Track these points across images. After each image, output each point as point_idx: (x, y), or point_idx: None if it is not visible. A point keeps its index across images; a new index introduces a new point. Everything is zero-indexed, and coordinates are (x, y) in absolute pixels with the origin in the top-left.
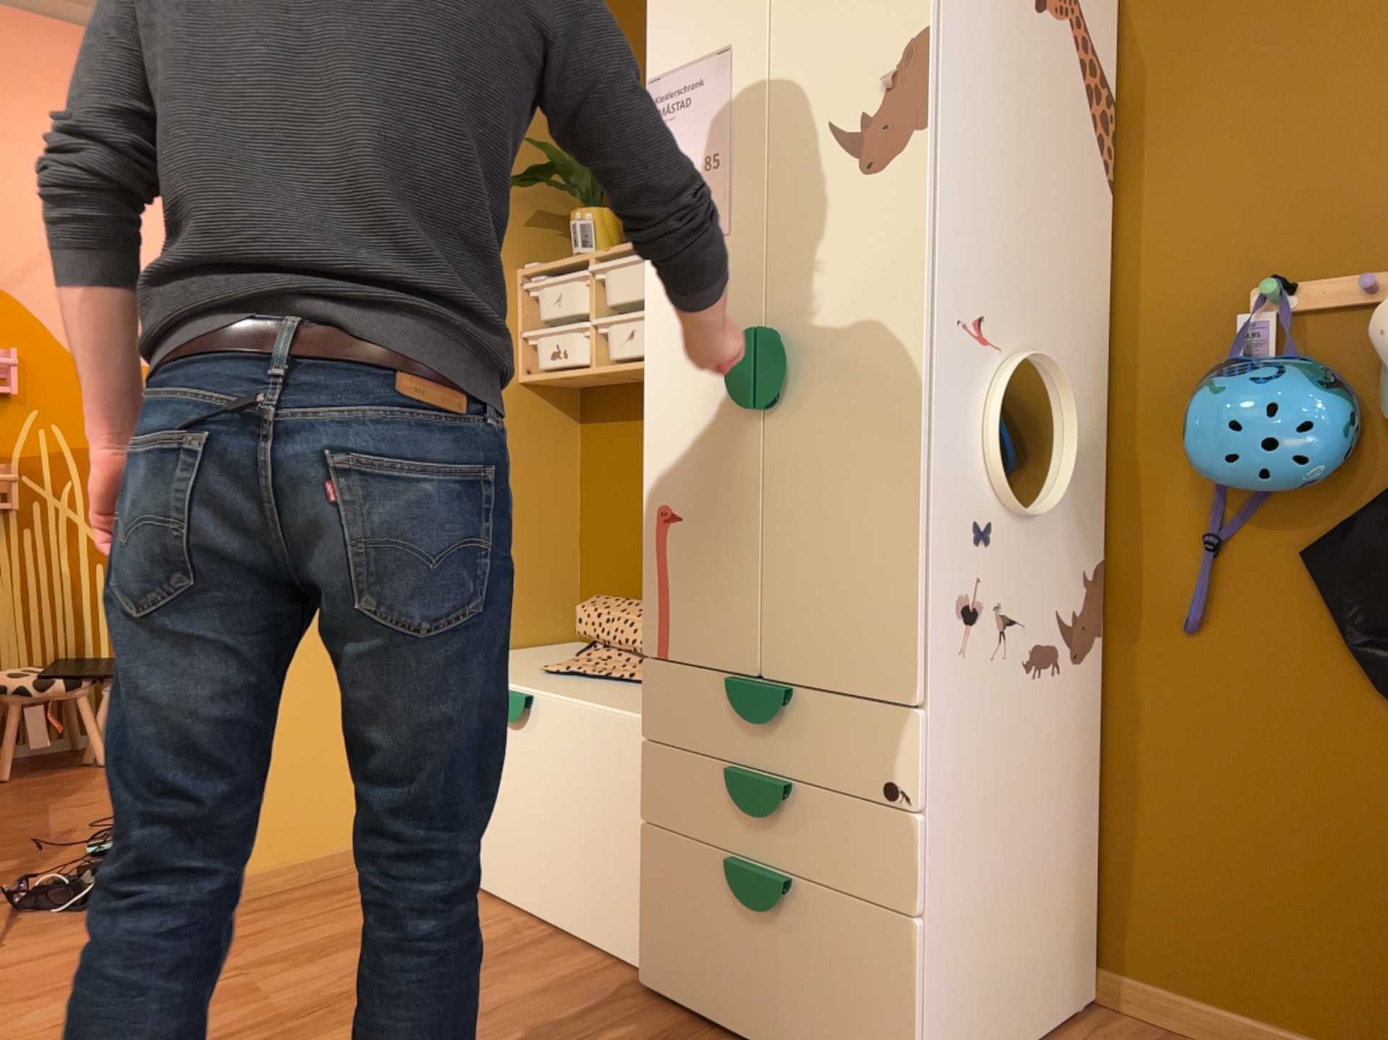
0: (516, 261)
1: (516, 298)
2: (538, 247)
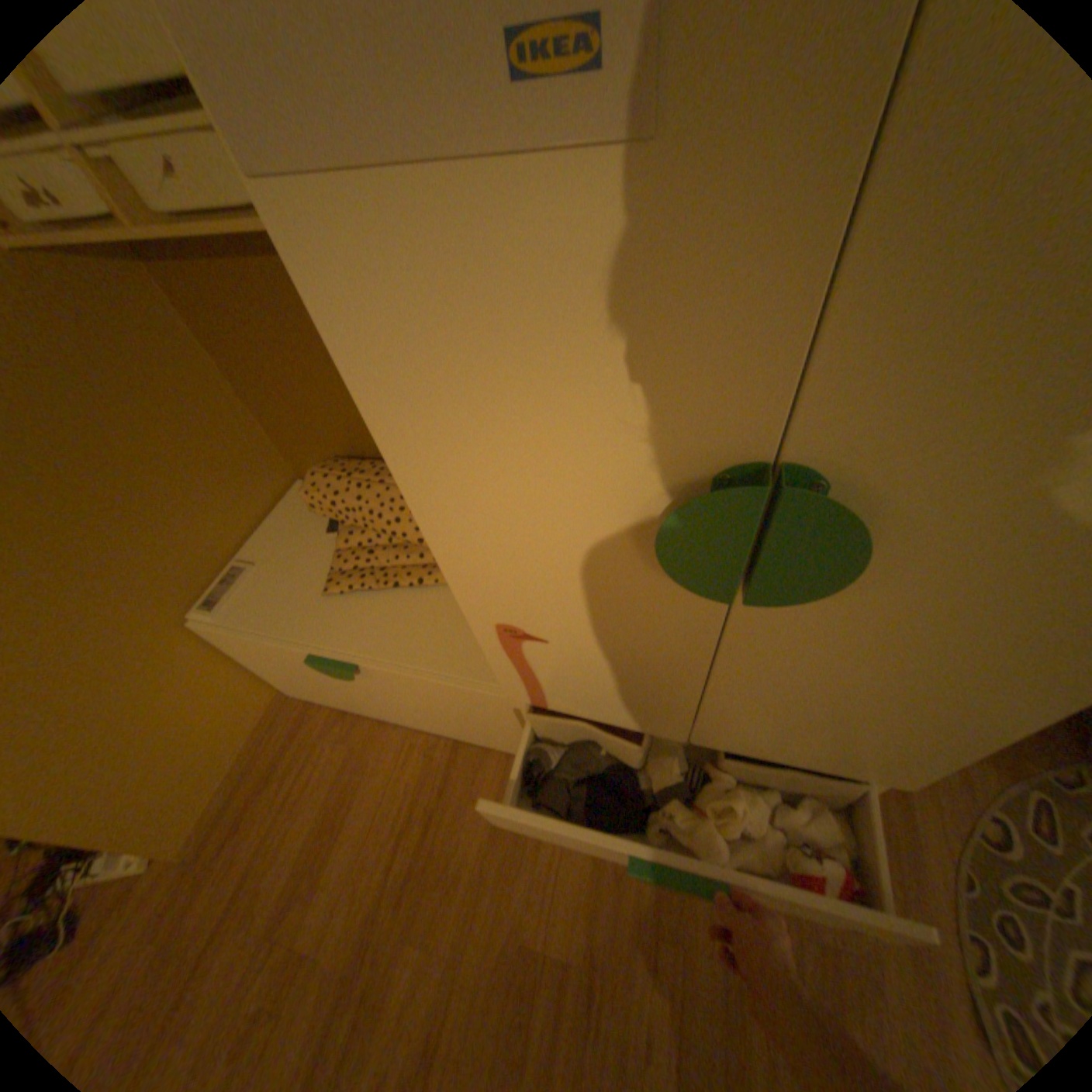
0: None
1: None
2: None
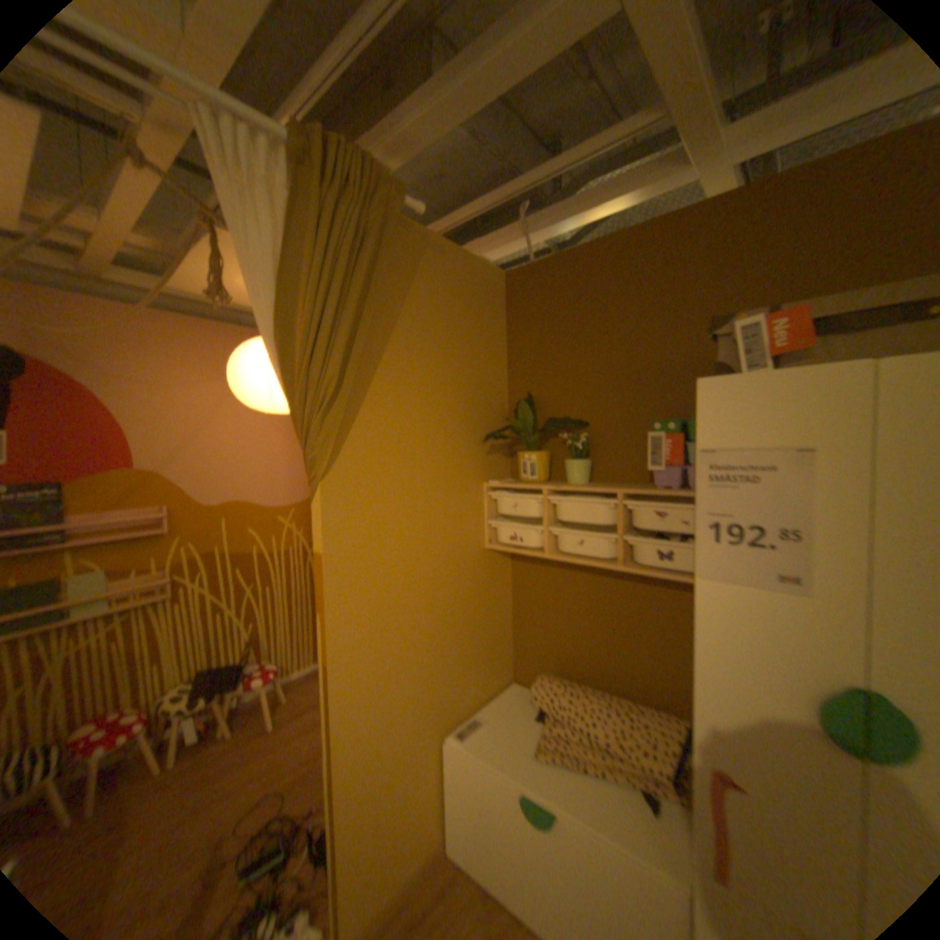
0: (481, 477)
1: (483, 499)
2: (491, 466)
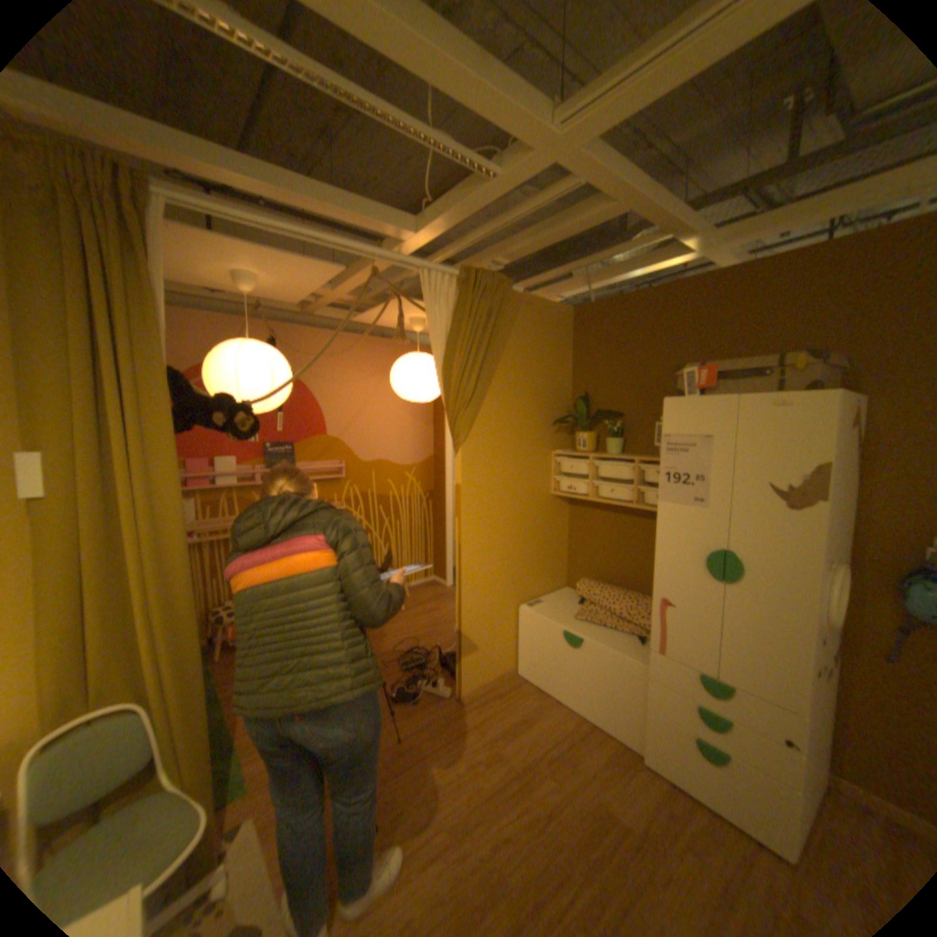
0: (550, 448)
1: (550, 463)
2: (557, 441)
